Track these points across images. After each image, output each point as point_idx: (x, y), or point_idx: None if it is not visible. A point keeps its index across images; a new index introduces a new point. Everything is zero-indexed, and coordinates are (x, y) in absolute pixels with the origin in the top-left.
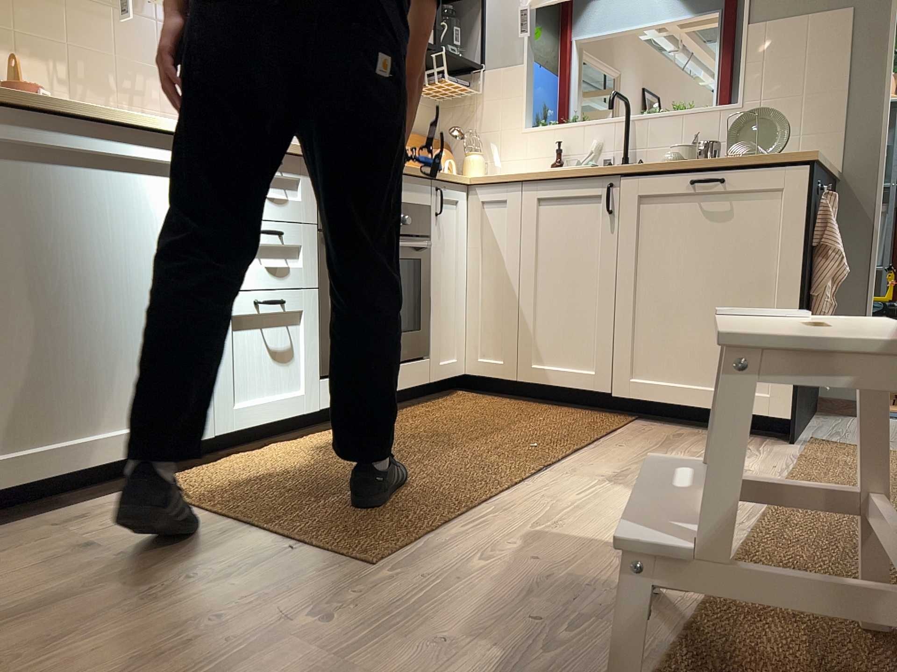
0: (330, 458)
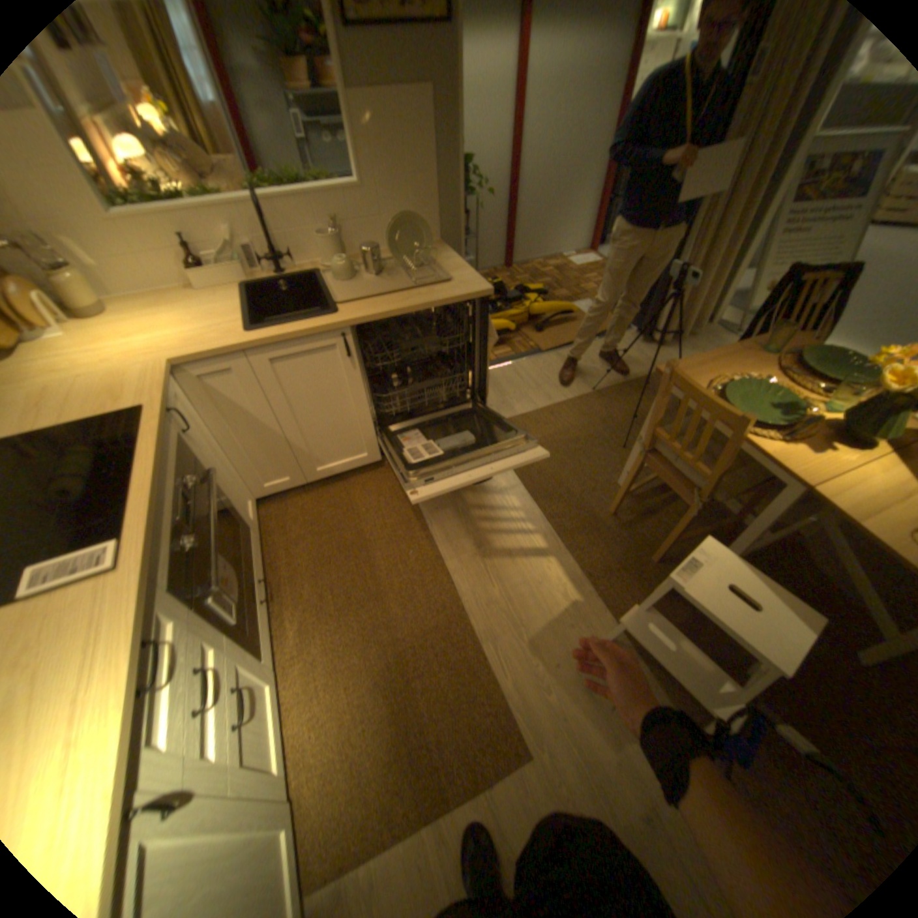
0: (347, 697)
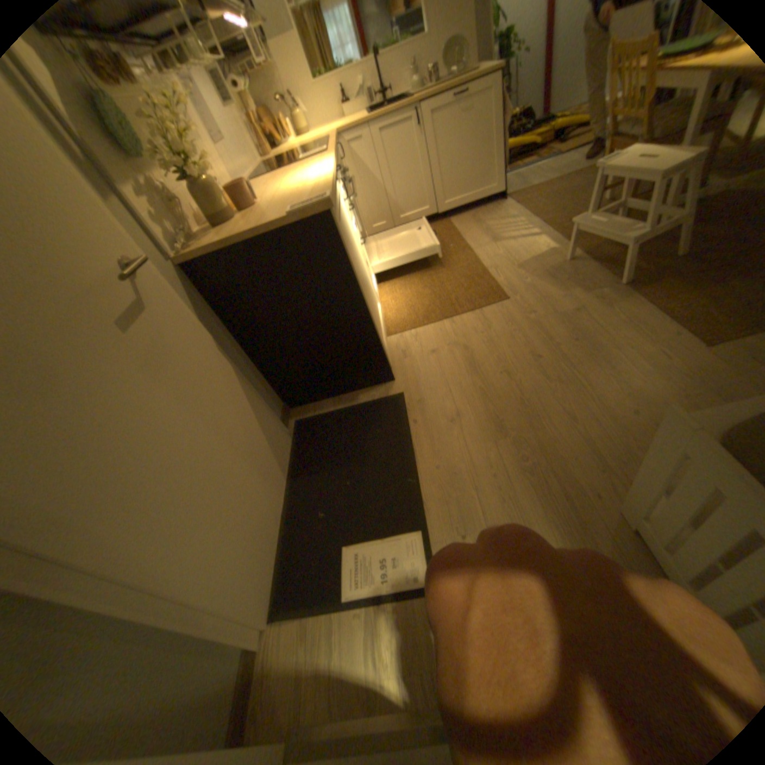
0: (410, 289)
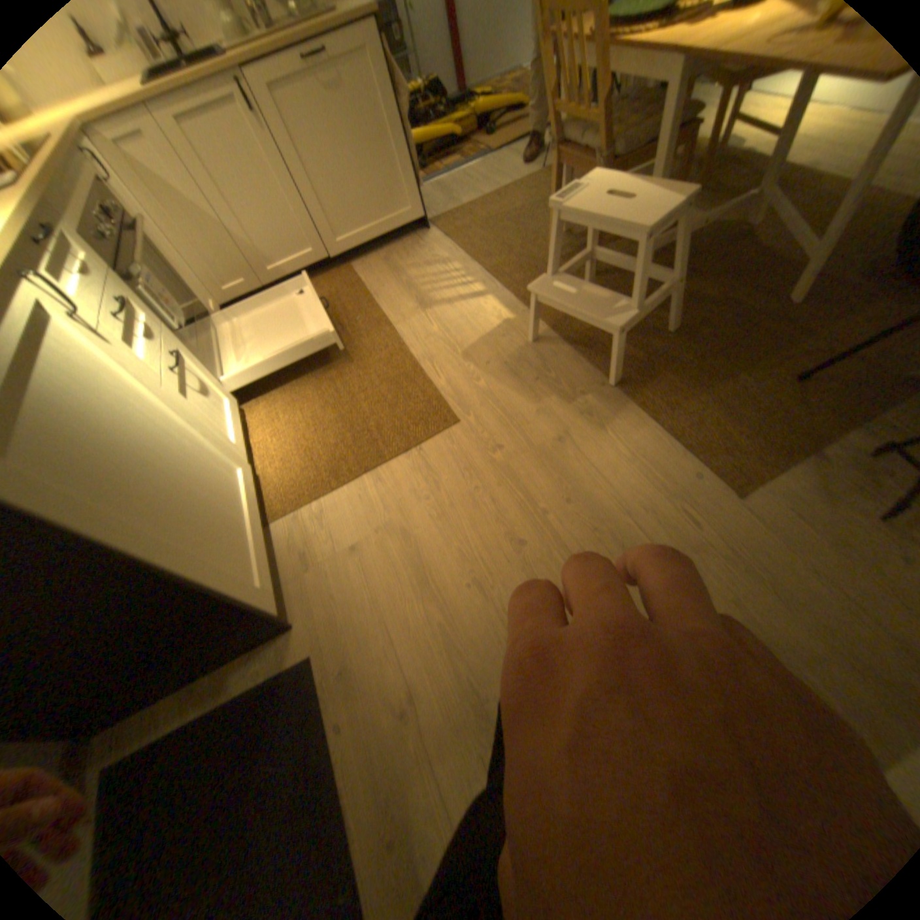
0: (303, 413)
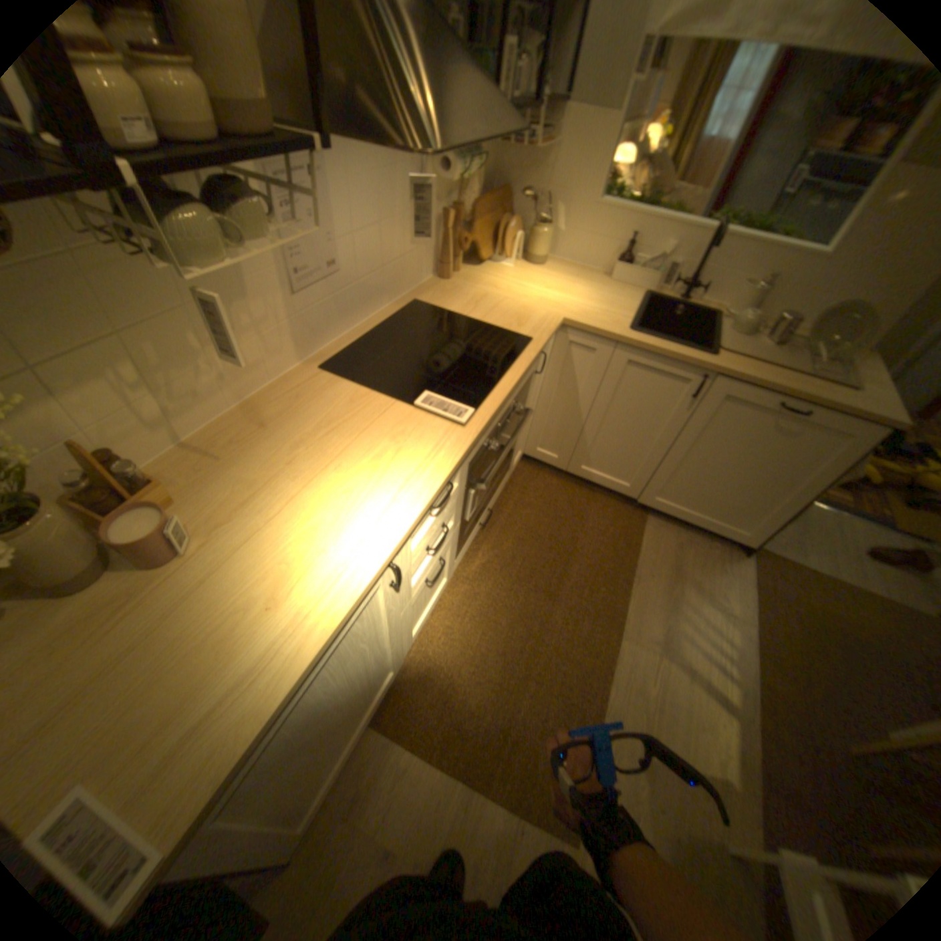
0: (480, 641)
